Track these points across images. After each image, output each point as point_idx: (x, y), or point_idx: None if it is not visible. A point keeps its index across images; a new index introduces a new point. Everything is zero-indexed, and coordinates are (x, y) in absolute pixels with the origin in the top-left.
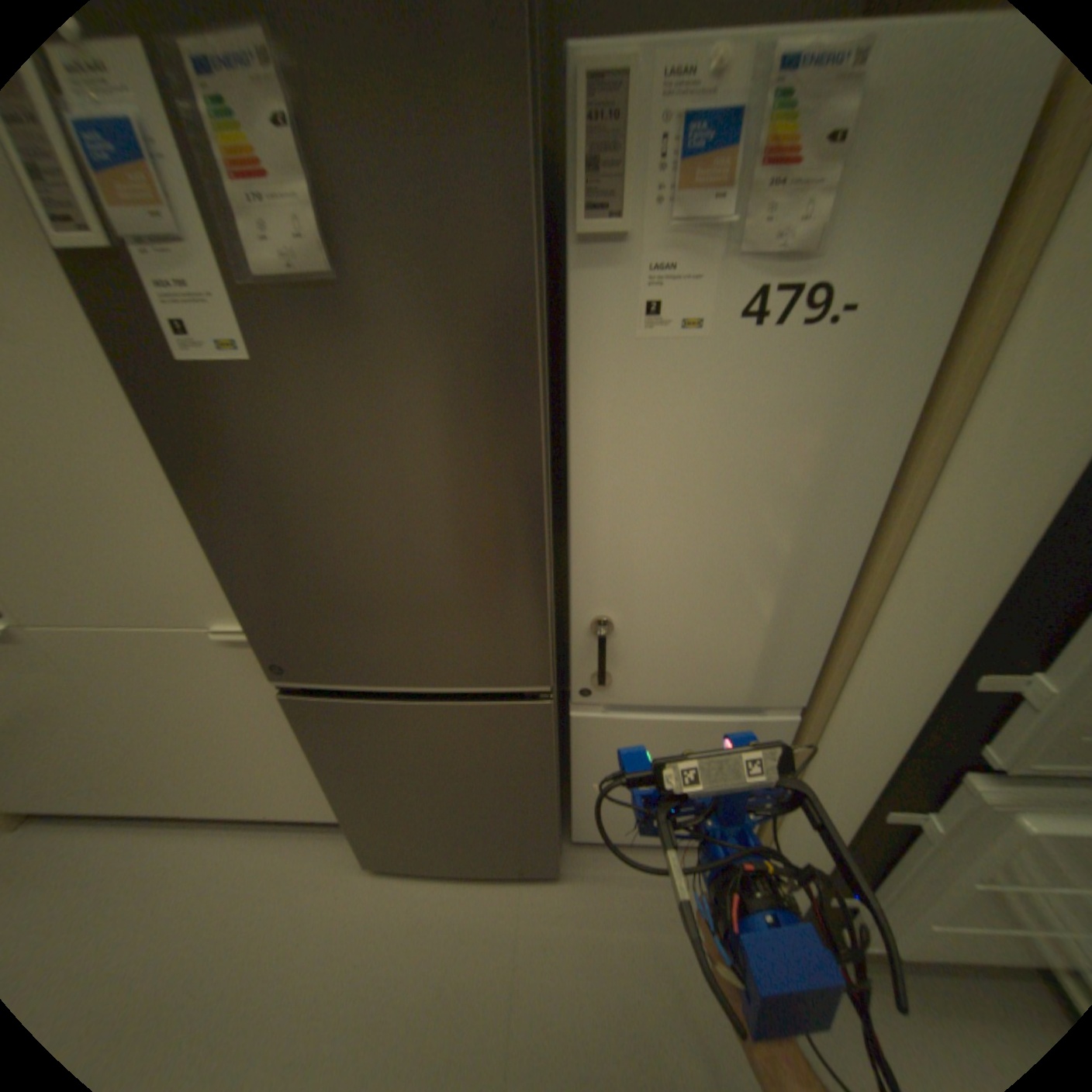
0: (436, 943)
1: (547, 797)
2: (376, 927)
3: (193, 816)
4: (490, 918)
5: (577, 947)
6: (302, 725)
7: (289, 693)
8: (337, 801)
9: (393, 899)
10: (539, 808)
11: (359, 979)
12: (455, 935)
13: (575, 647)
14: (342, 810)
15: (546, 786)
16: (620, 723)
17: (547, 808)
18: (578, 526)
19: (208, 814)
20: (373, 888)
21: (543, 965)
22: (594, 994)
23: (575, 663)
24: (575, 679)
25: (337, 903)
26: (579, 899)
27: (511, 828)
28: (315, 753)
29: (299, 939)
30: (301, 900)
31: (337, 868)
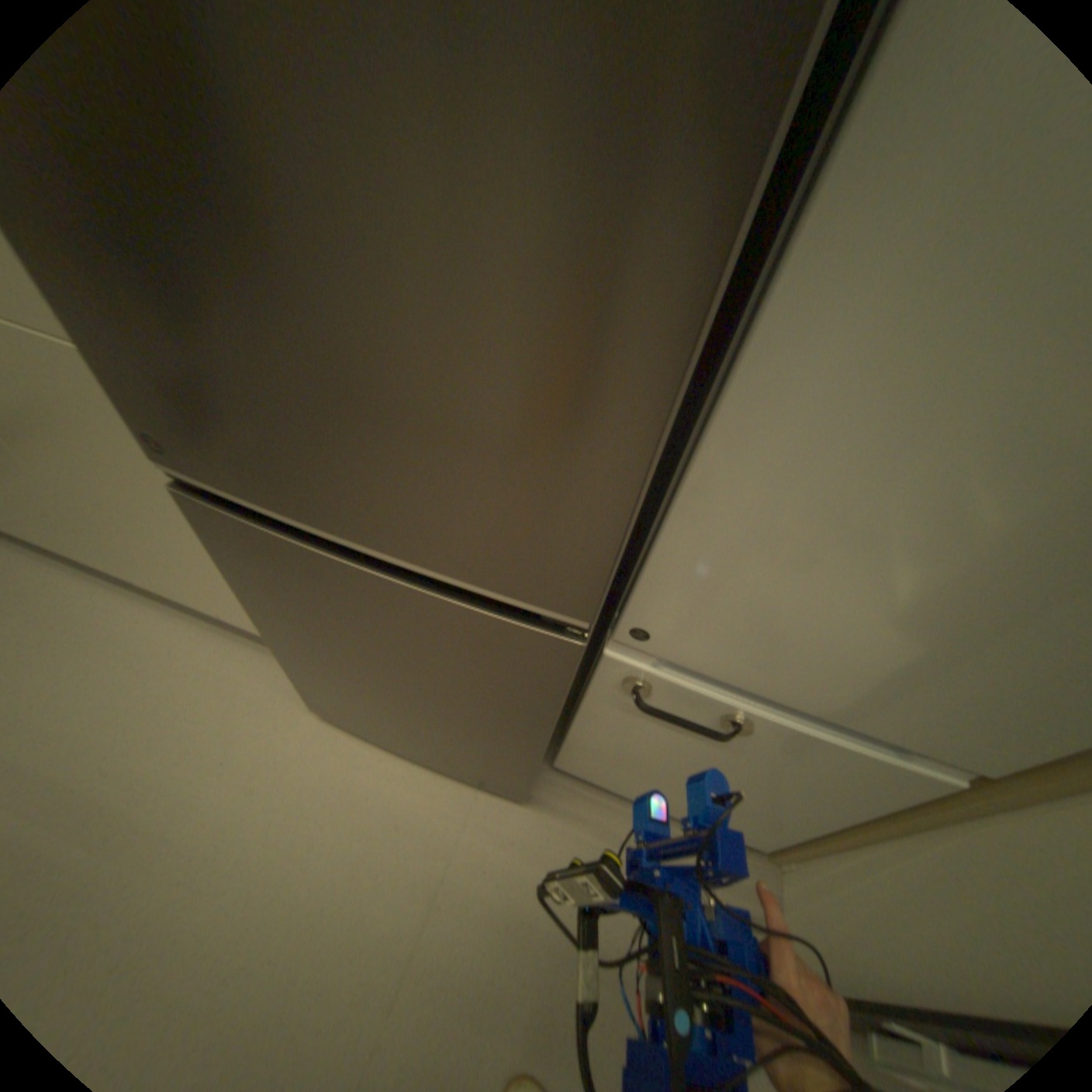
0: (368, 817)
1: (535, 738)
2: (309, 774)
3: (154, 585)
4: (435, 813)
5: (523, 883)
6: (209, 539)
7: (183, 486)
8: (273, 640)
9: (335, 751)
10: (522, 743)
11: (275, 824)
12: (391, 816)
13: (655, 564)
14: (281, 651)
15: (539, 728)
16: (675, 686)
17: (532, 747)
18: (786, 306)
19: (159, 591)
20: (318, 732)
21: (477, 887)
22: (525, 942)
23: (643, 587)
24: (632, 609)
25: (276, 734)
26: (542, 829)
27: (481, 745)
28: (234, 579)
29: (225, 757)
30: (239, 715)
31: (286, 695)
